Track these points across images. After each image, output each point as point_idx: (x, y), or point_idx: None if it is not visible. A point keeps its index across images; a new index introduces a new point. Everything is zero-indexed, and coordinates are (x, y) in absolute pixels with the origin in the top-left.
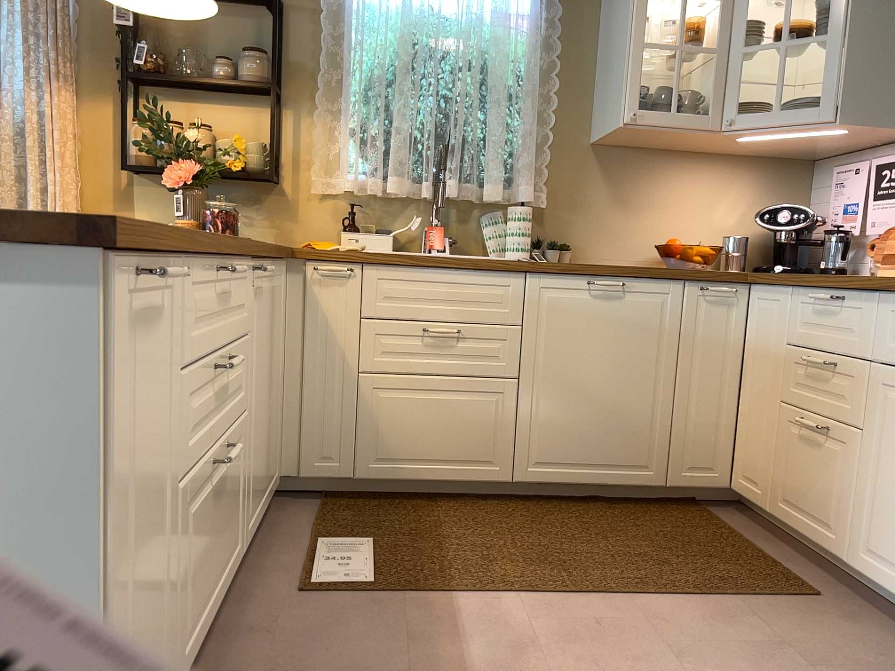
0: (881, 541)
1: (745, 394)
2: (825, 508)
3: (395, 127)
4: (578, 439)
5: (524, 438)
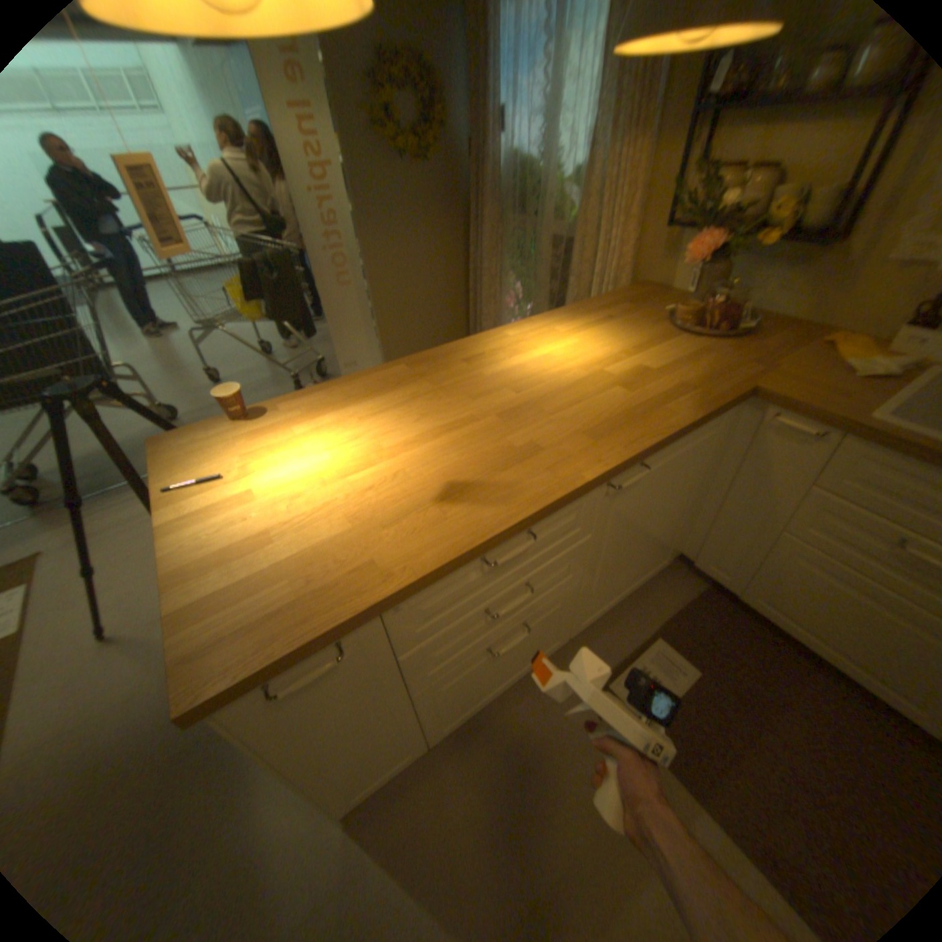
0: None
1: None
2: None
3: None
4: None
5: None
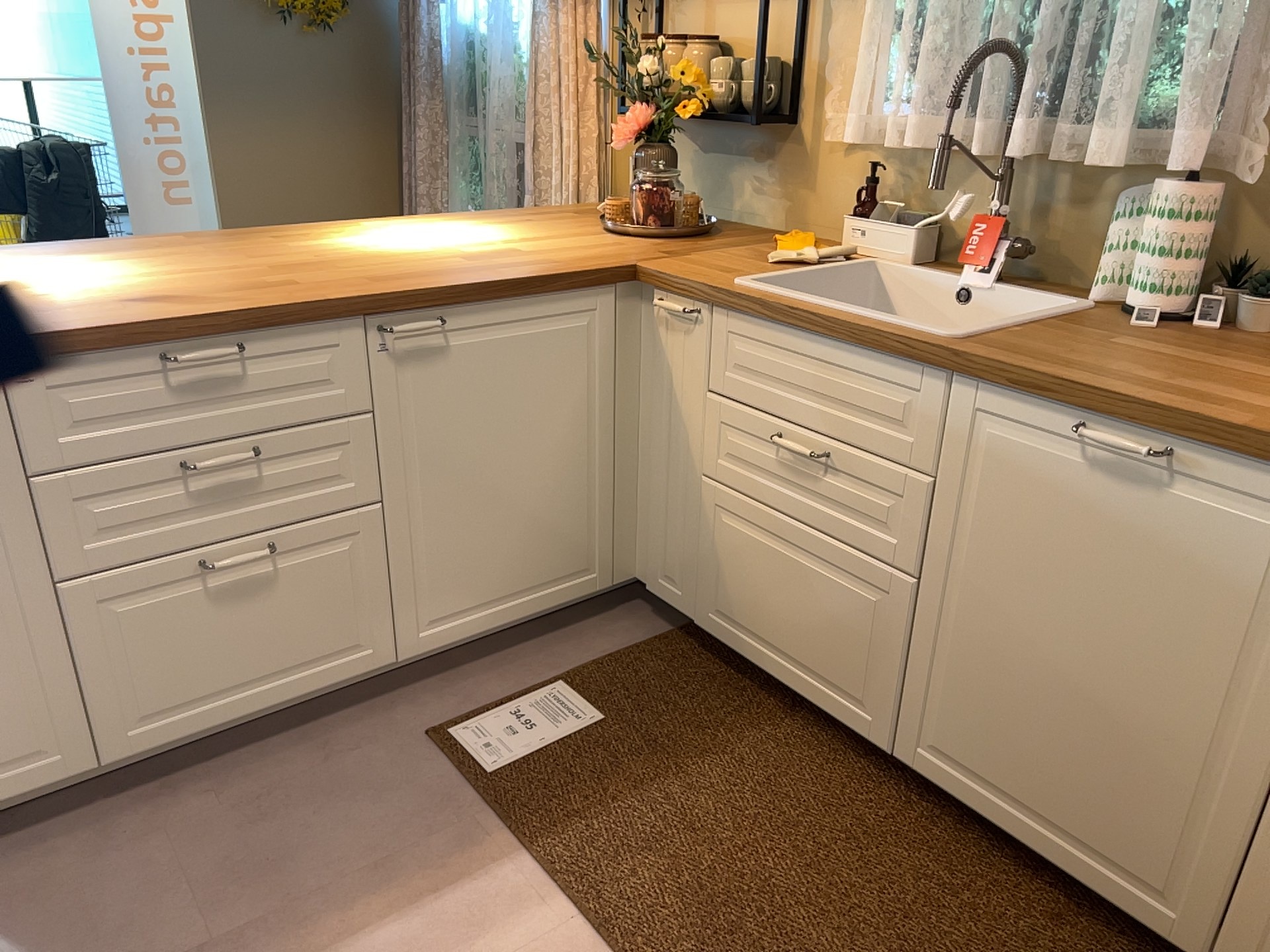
0: None
1: None
2: None
3: (936, 12)
4: (1013, 747)
5: (916, 689)
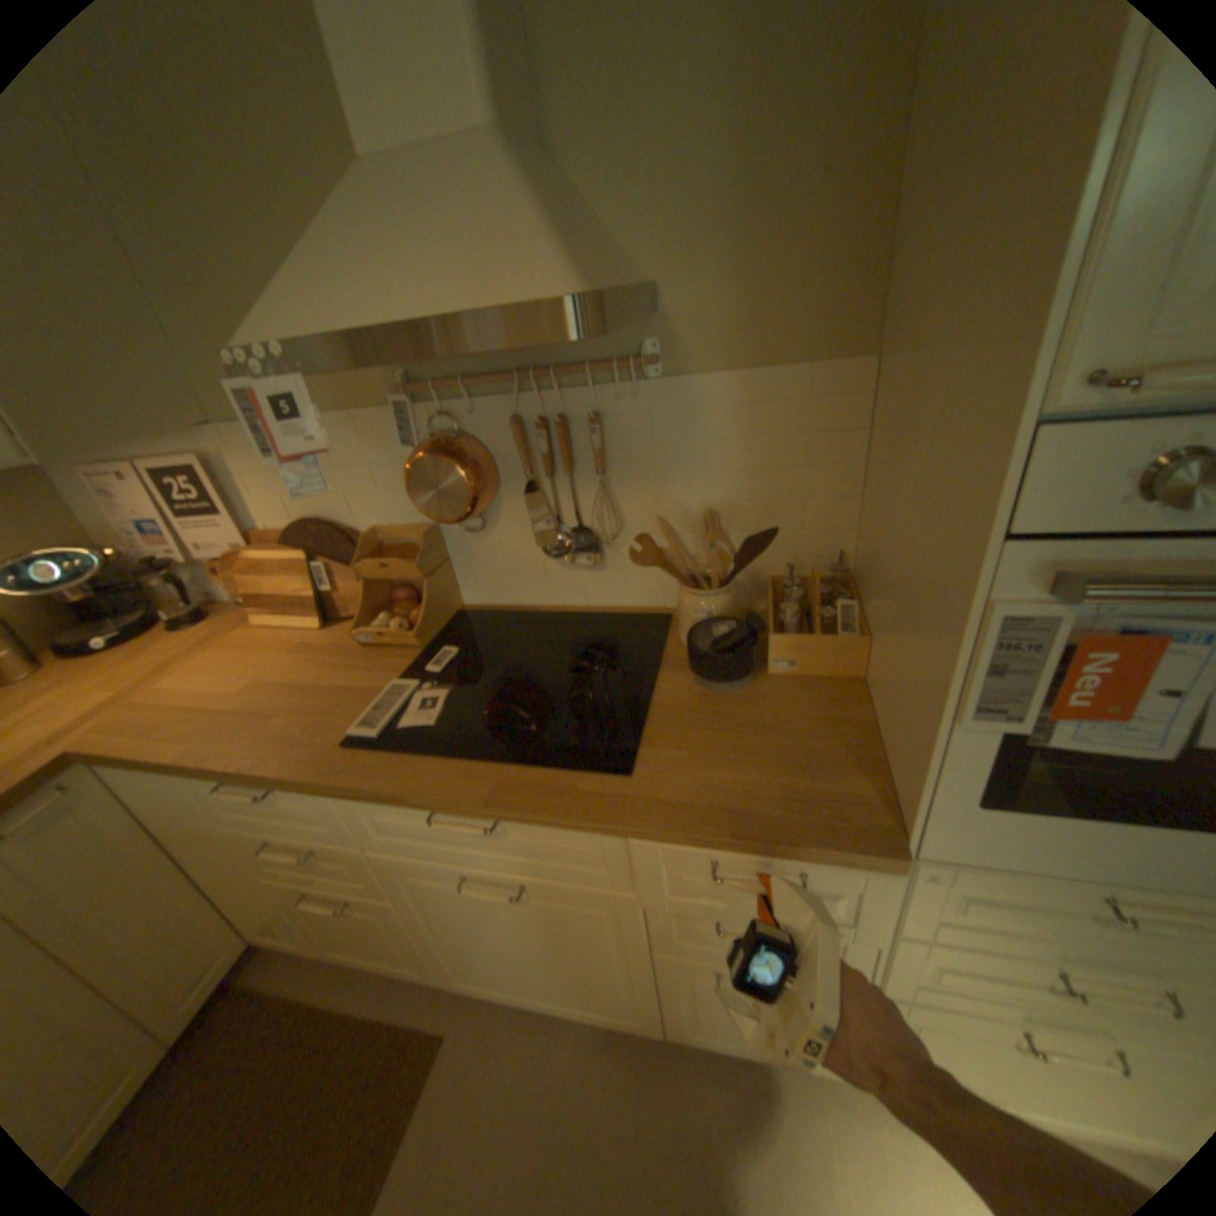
0: (470, 976)
1: (191, 871)
2: (389, 957)
3: None
4: None
5: None
